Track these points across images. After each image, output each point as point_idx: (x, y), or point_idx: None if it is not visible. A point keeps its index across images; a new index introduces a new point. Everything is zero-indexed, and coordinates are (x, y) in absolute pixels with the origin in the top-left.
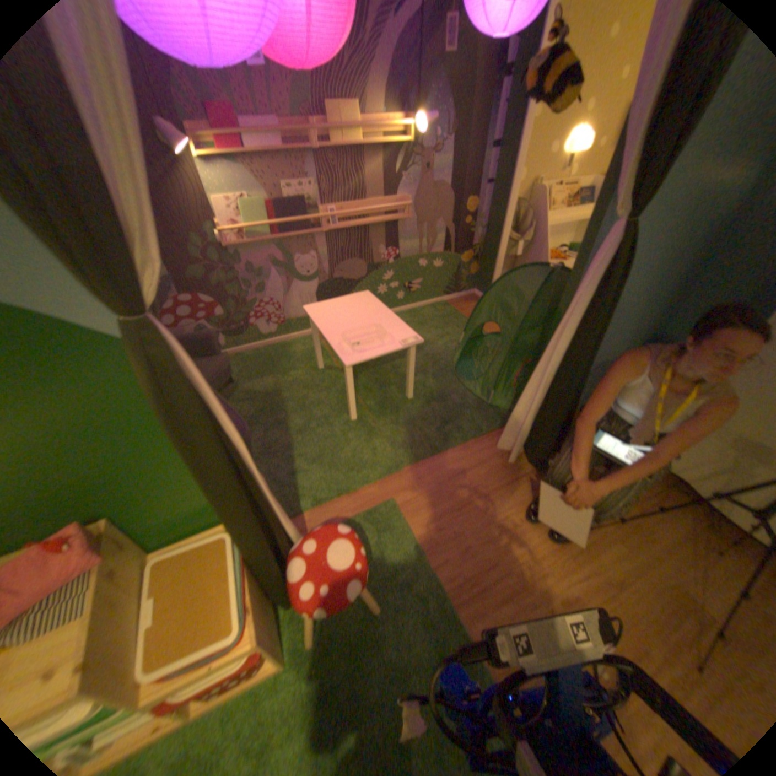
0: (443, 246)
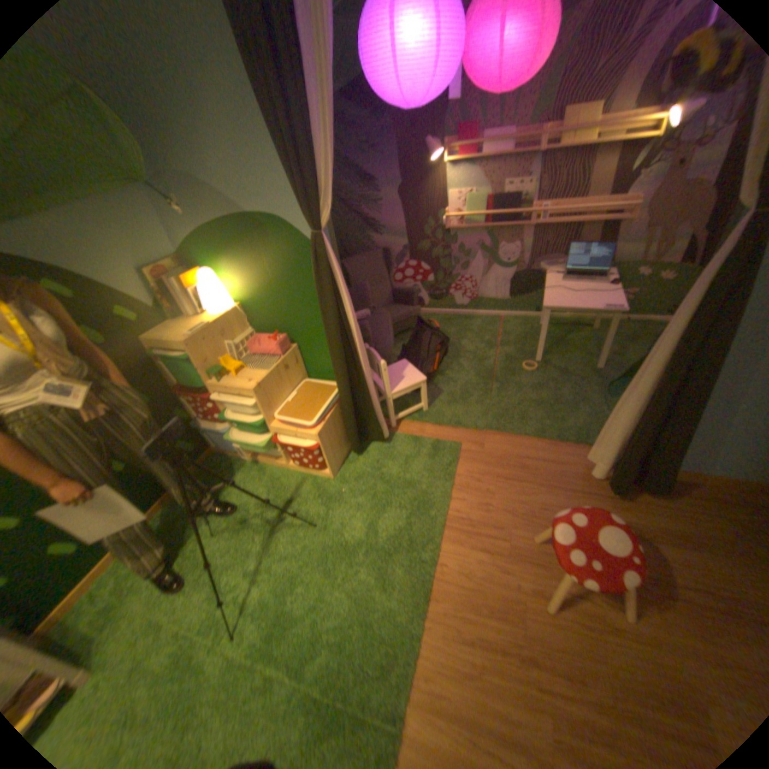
0: (682, 254)
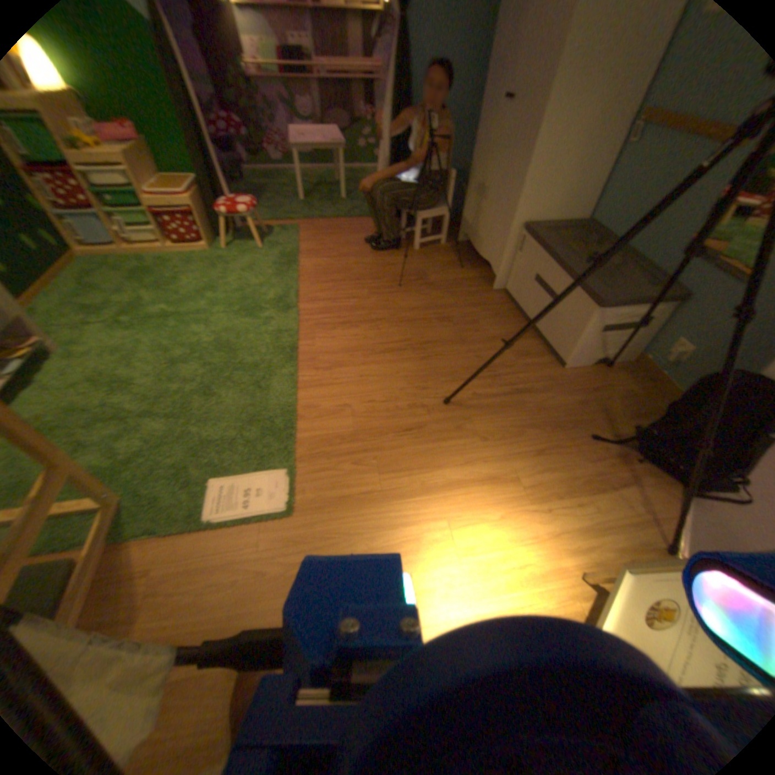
0: None
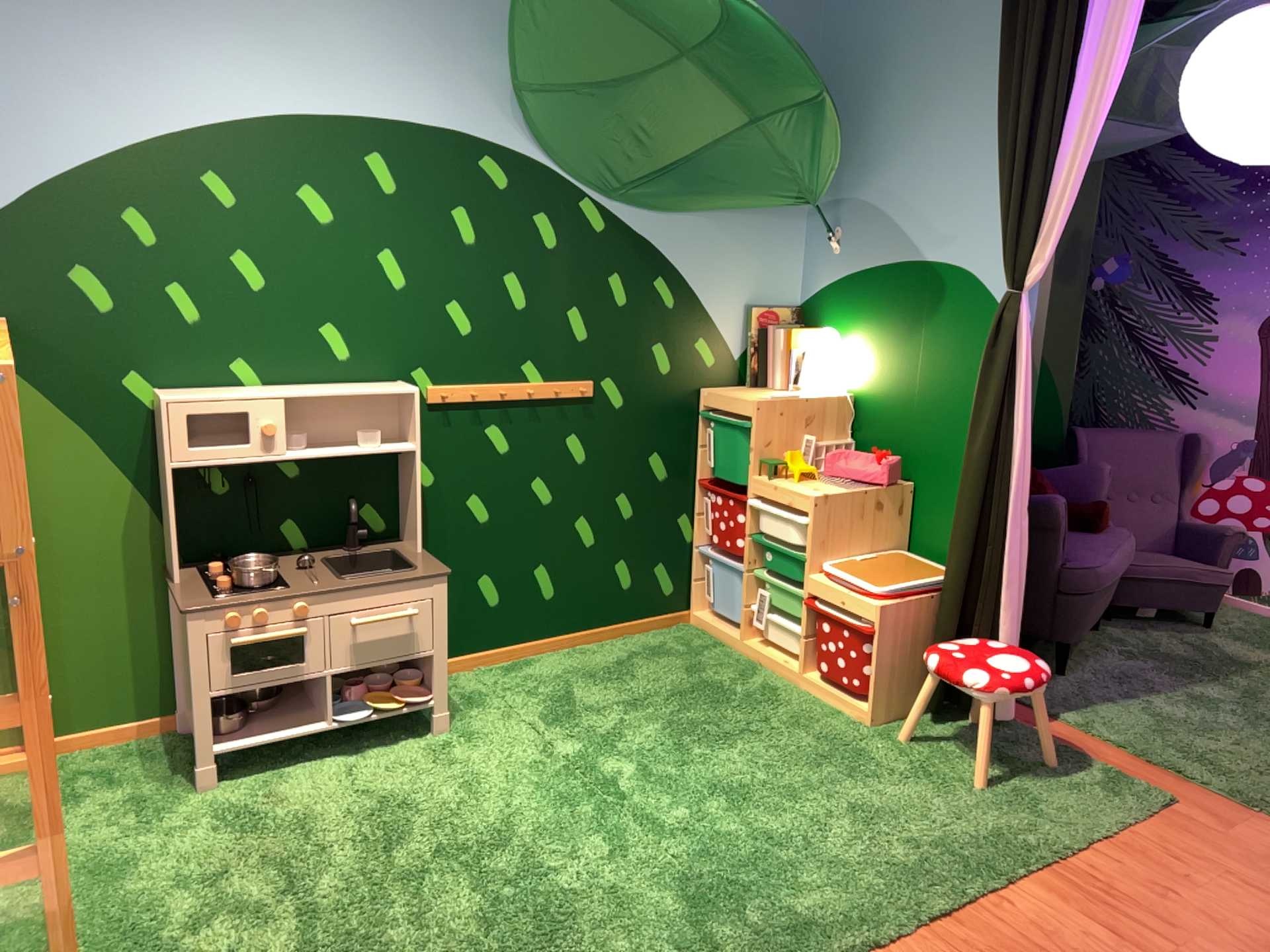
0: None
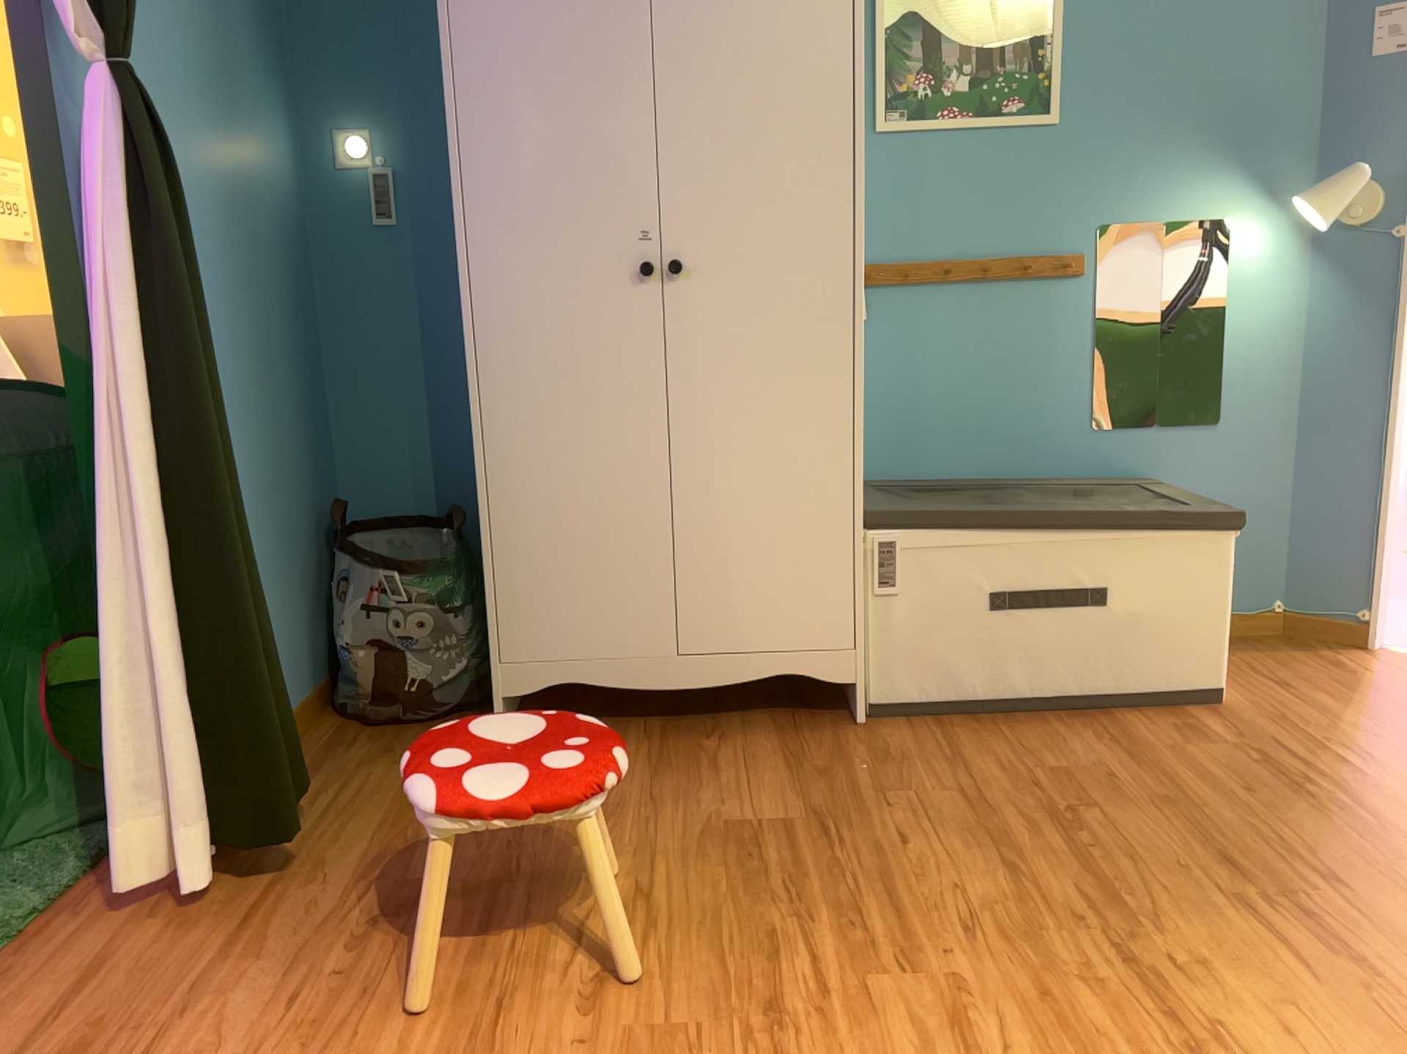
0: None
